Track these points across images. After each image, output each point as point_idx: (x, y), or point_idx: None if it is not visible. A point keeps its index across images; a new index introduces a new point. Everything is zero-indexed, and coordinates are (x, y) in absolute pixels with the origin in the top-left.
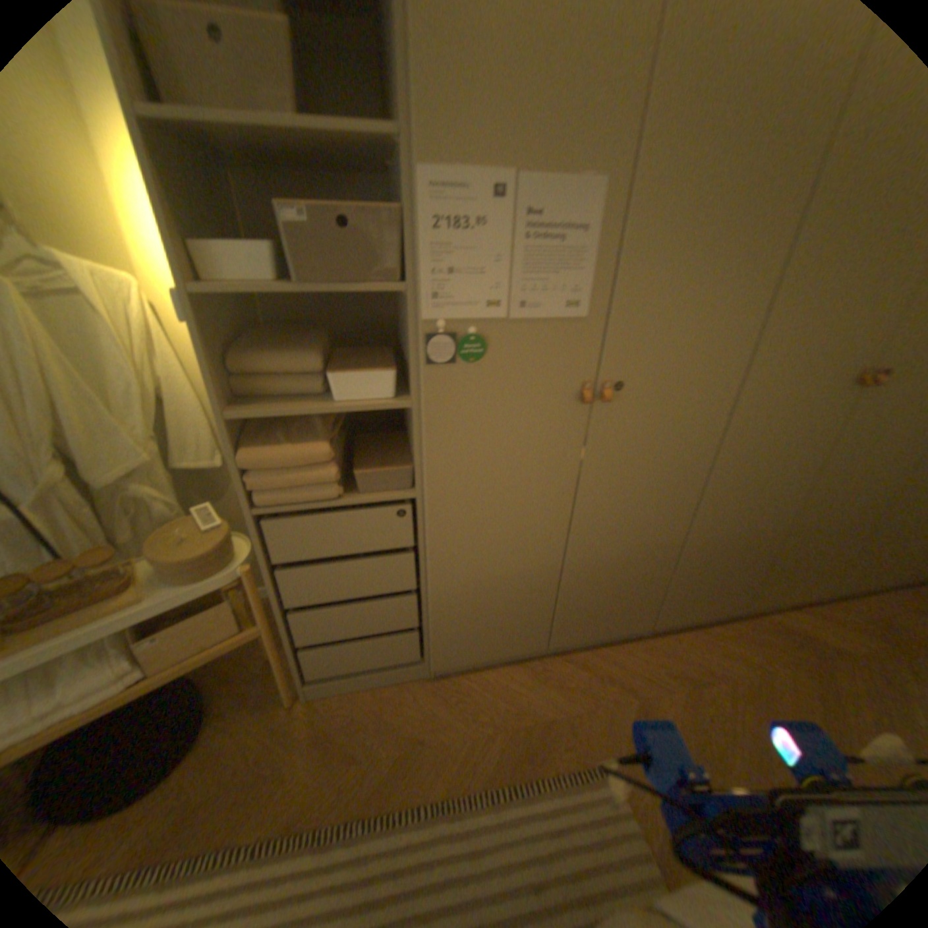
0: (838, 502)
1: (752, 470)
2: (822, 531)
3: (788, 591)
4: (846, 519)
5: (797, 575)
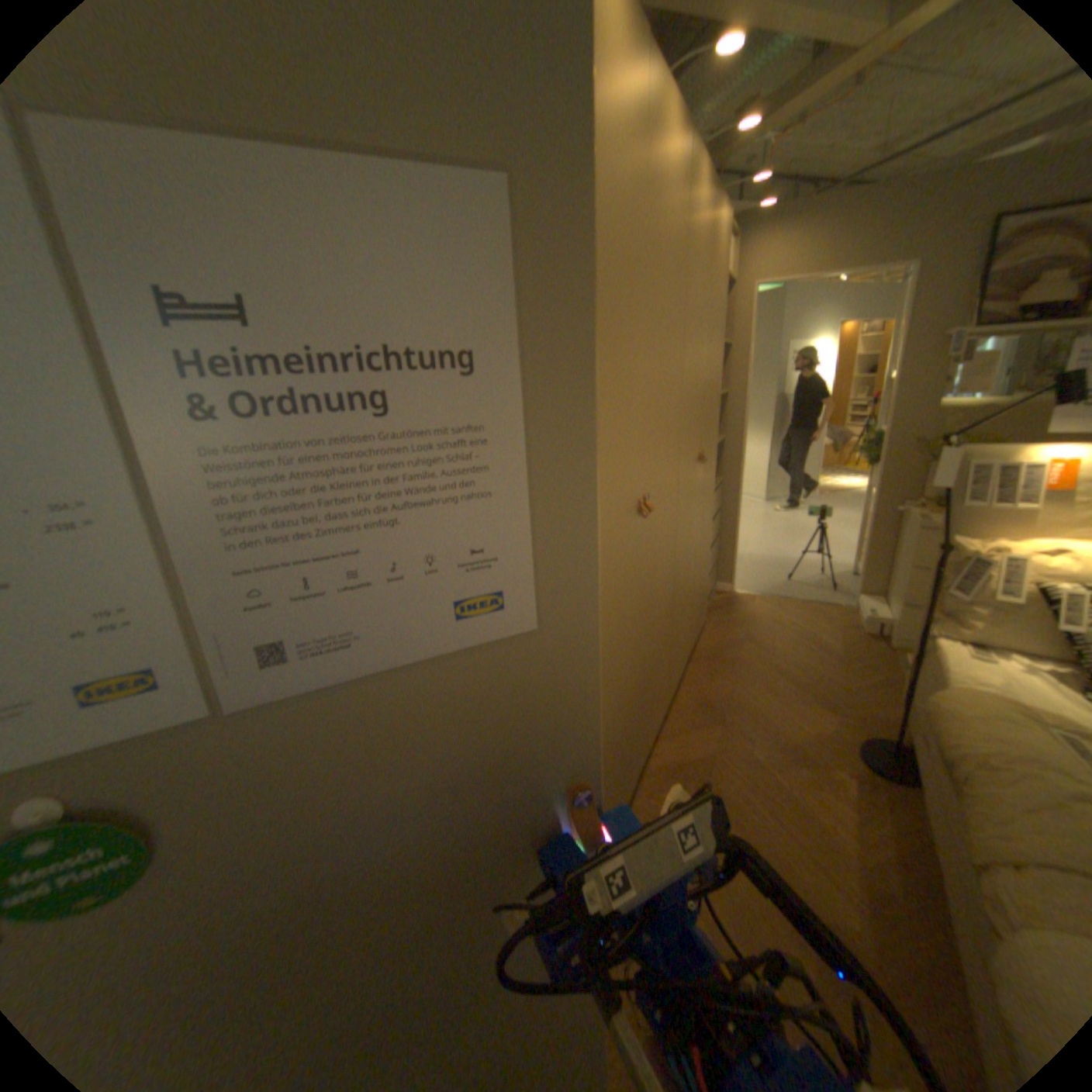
0: (651, 626)
1: (604, 643)
2: (651, 660)
3: (649, 732)
4: (658, 637)
5: (649, 712)
